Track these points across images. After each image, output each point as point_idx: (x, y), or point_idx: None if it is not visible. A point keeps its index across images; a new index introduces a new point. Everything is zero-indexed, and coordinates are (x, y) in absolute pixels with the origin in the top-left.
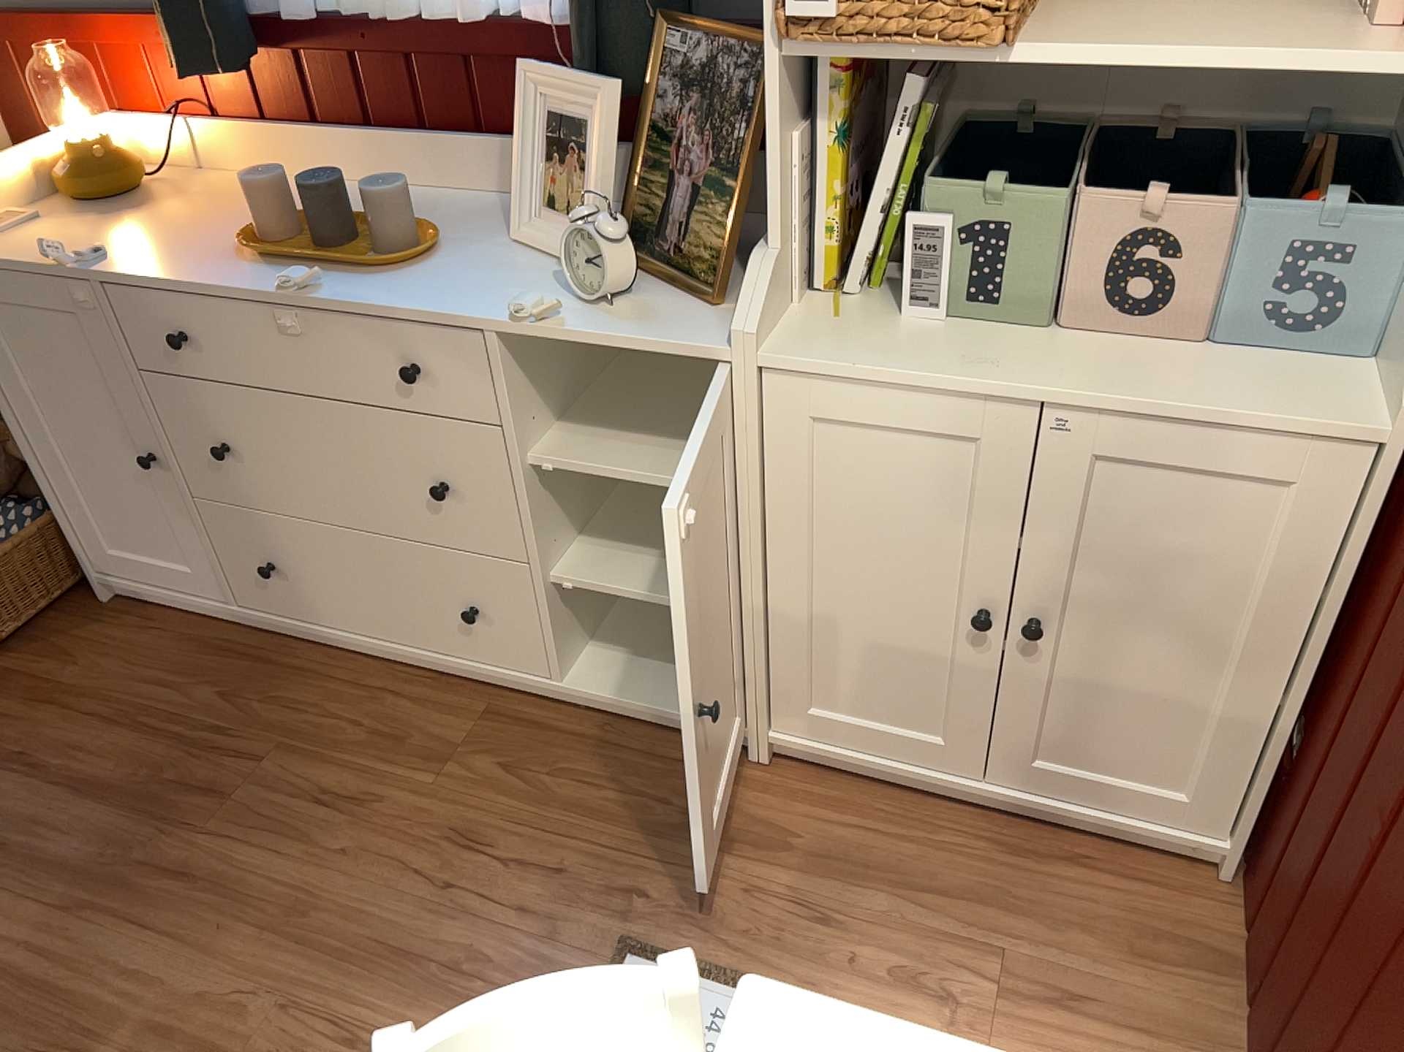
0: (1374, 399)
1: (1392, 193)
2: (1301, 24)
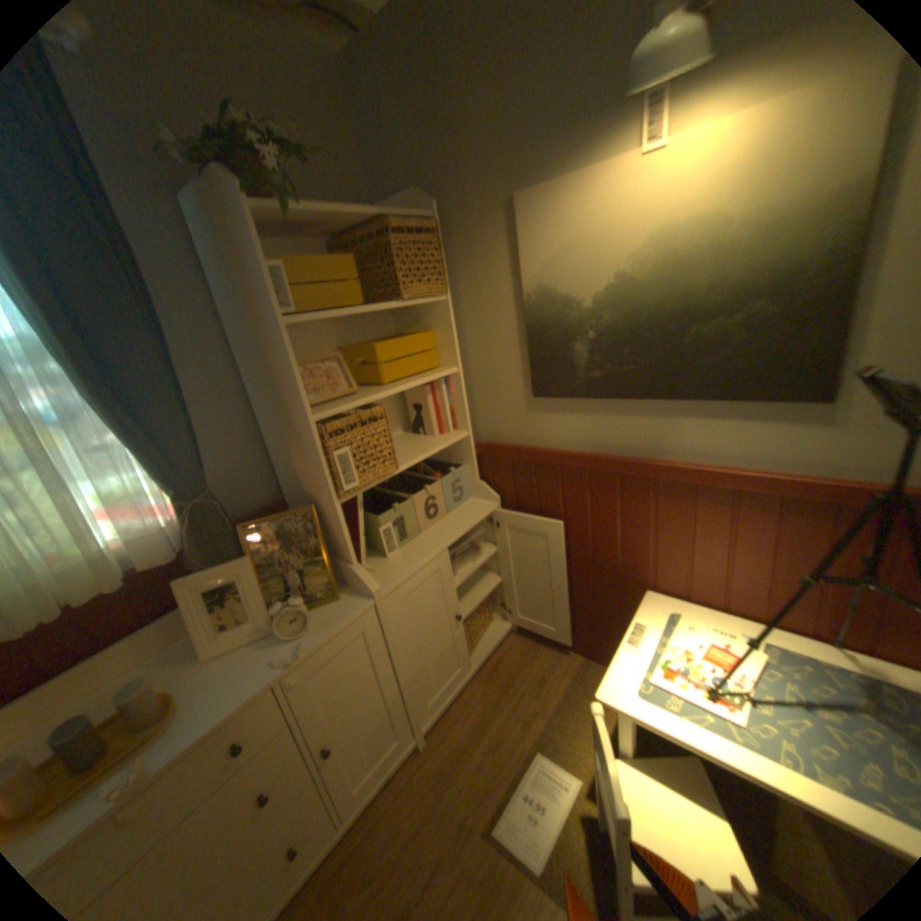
0: (487, 500)
1: (448, 464)
2: (417, 439)
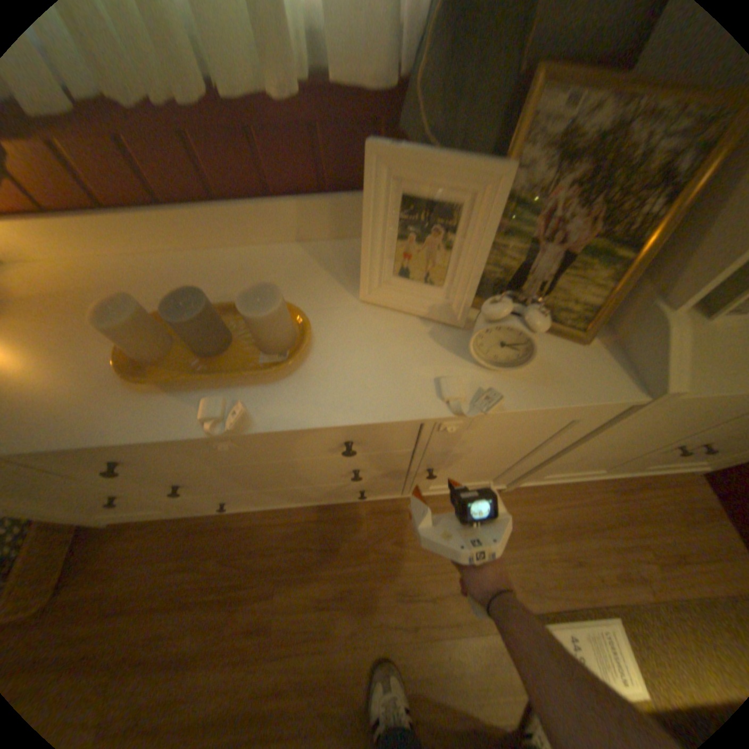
0: None
1: None
2: None
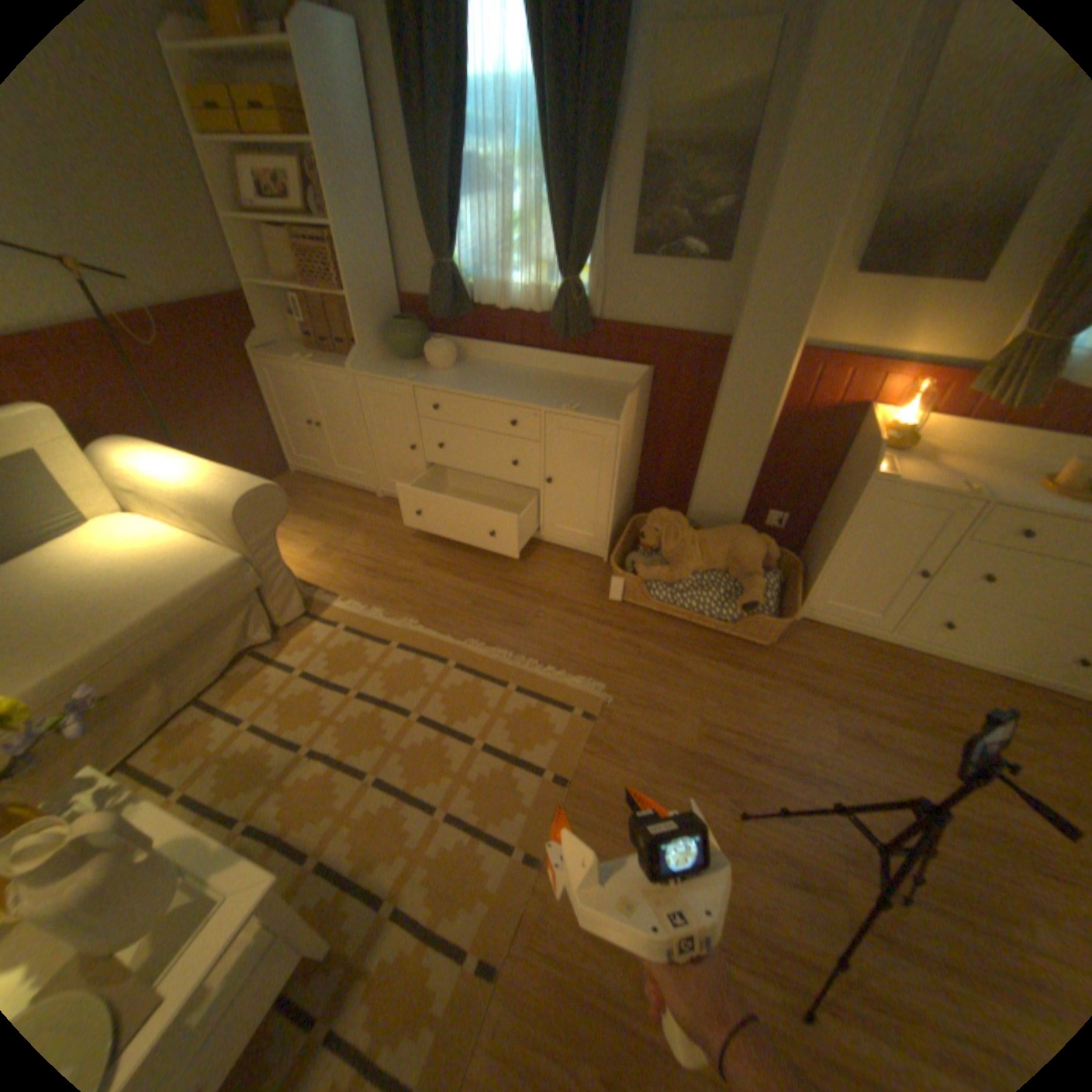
0: None
1: None
2: None
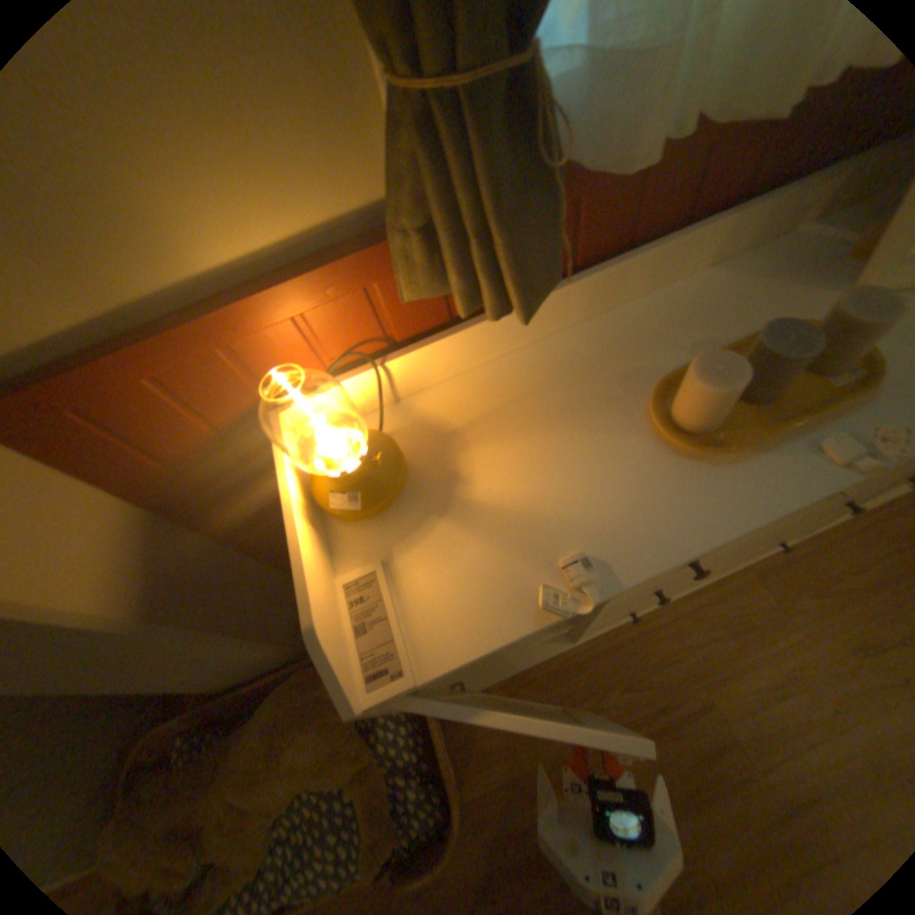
0: None
1: None
2: None
